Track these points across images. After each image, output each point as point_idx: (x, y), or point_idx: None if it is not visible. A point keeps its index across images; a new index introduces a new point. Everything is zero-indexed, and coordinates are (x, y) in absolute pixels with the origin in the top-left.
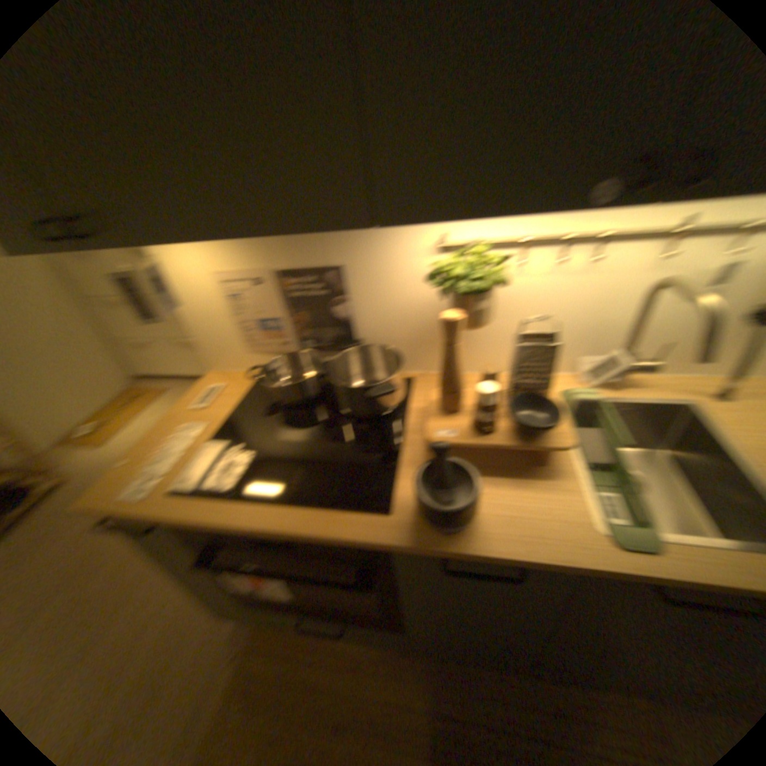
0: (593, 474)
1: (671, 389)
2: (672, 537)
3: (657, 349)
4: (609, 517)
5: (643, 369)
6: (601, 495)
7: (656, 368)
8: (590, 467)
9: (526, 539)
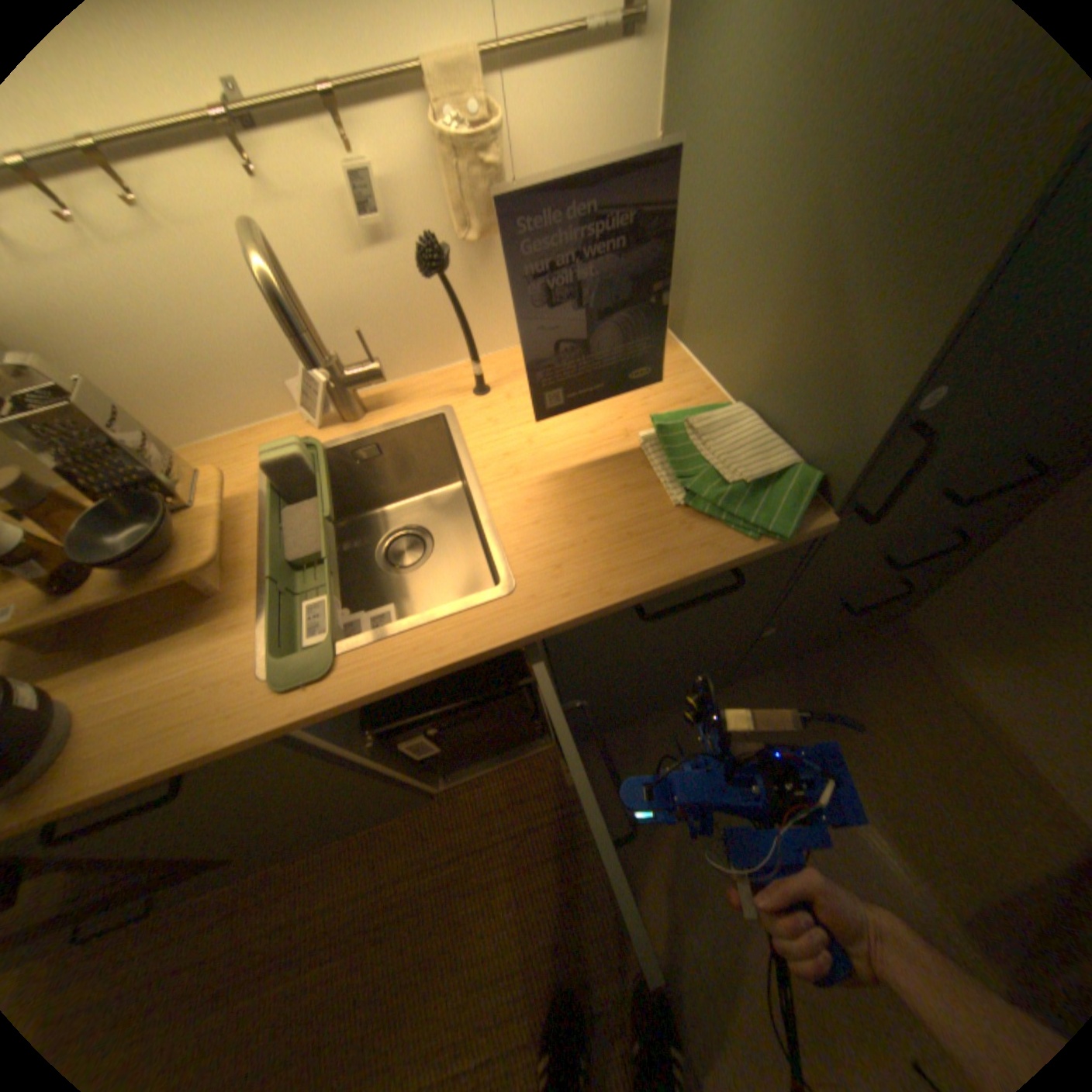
0: (268, 586)
1: (422, 397)
2: (344, 644)
3: (377, 341)
4: (268, 650)
5: (365, 381)
6: (268, 619)
7: (376, 374)
8: (267, 576)
9: (136, 745)
